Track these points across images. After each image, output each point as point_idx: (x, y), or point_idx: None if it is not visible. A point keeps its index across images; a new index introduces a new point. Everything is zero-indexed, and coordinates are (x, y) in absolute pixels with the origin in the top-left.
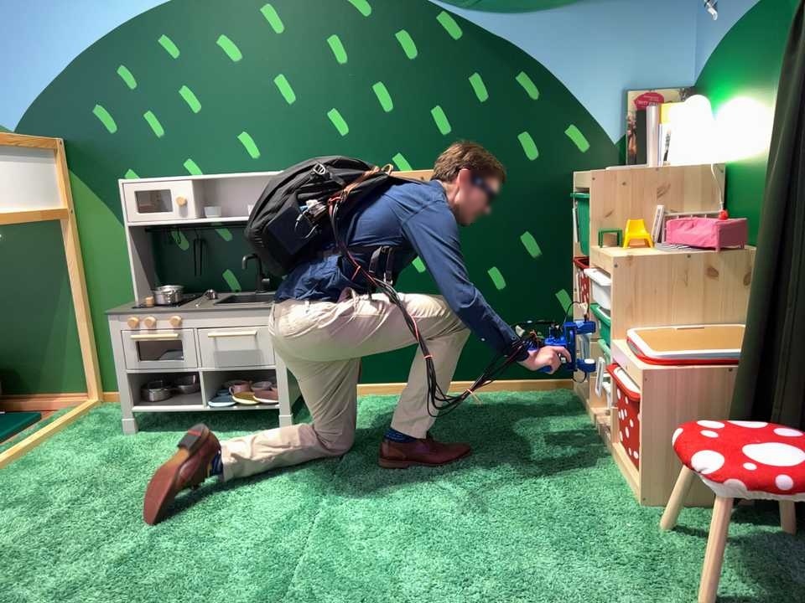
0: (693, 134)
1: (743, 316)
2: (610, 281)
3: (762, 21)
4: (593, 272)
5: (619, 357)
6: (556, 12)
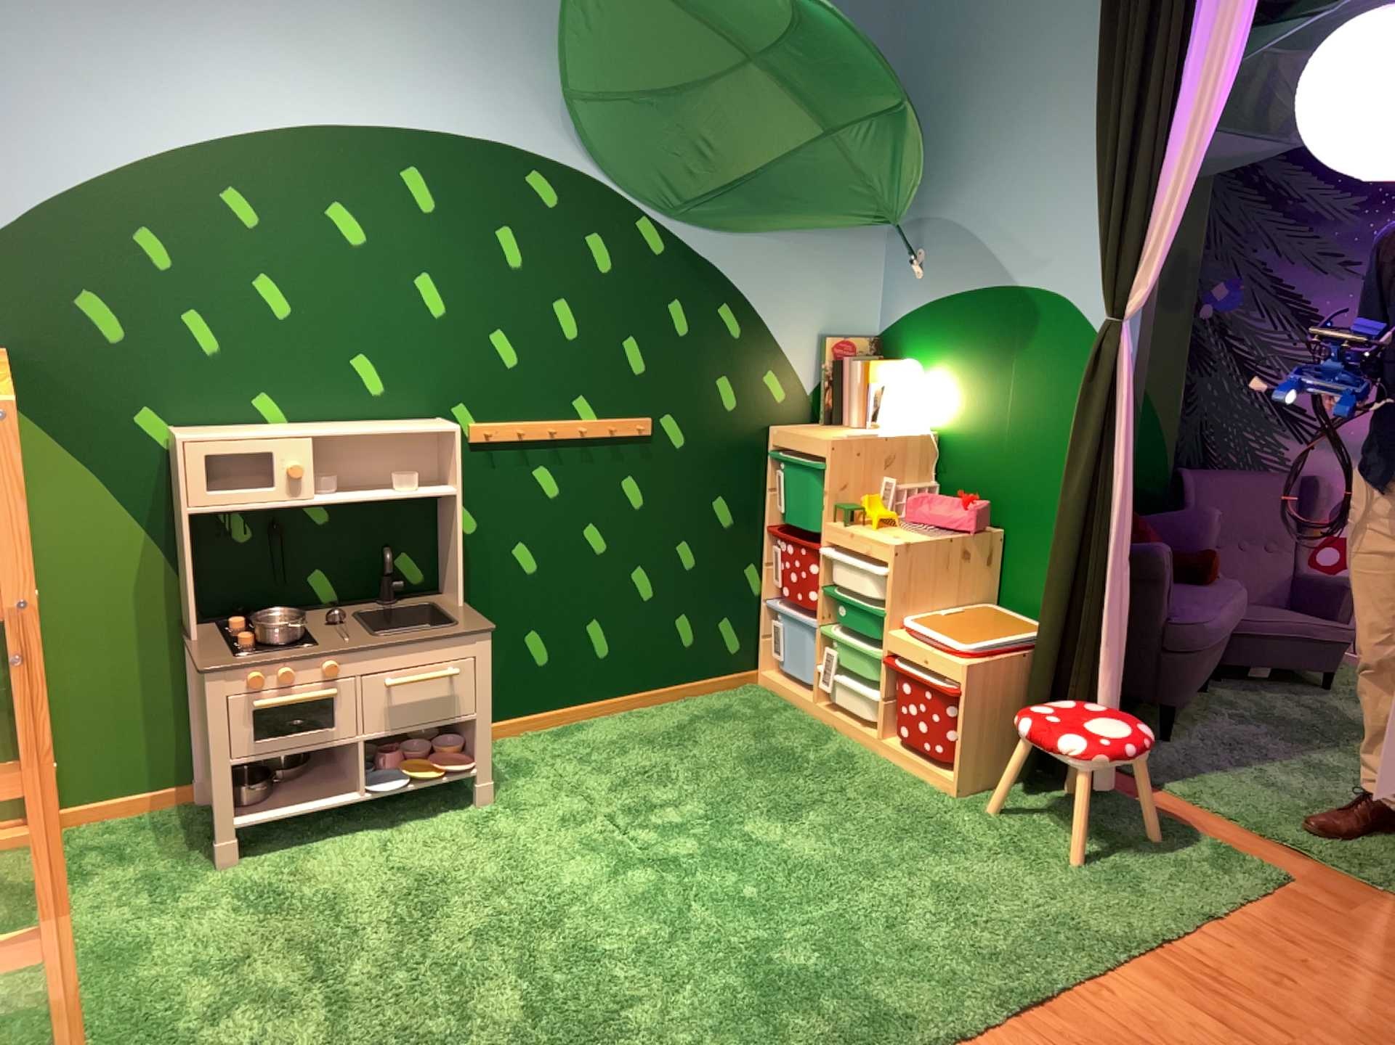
0: (907, 404)
1: (978, 593)
2: (873, 567)
3: (987, 313)
4: (825, 551)
5: (899, 646)
6: (761, 242)
